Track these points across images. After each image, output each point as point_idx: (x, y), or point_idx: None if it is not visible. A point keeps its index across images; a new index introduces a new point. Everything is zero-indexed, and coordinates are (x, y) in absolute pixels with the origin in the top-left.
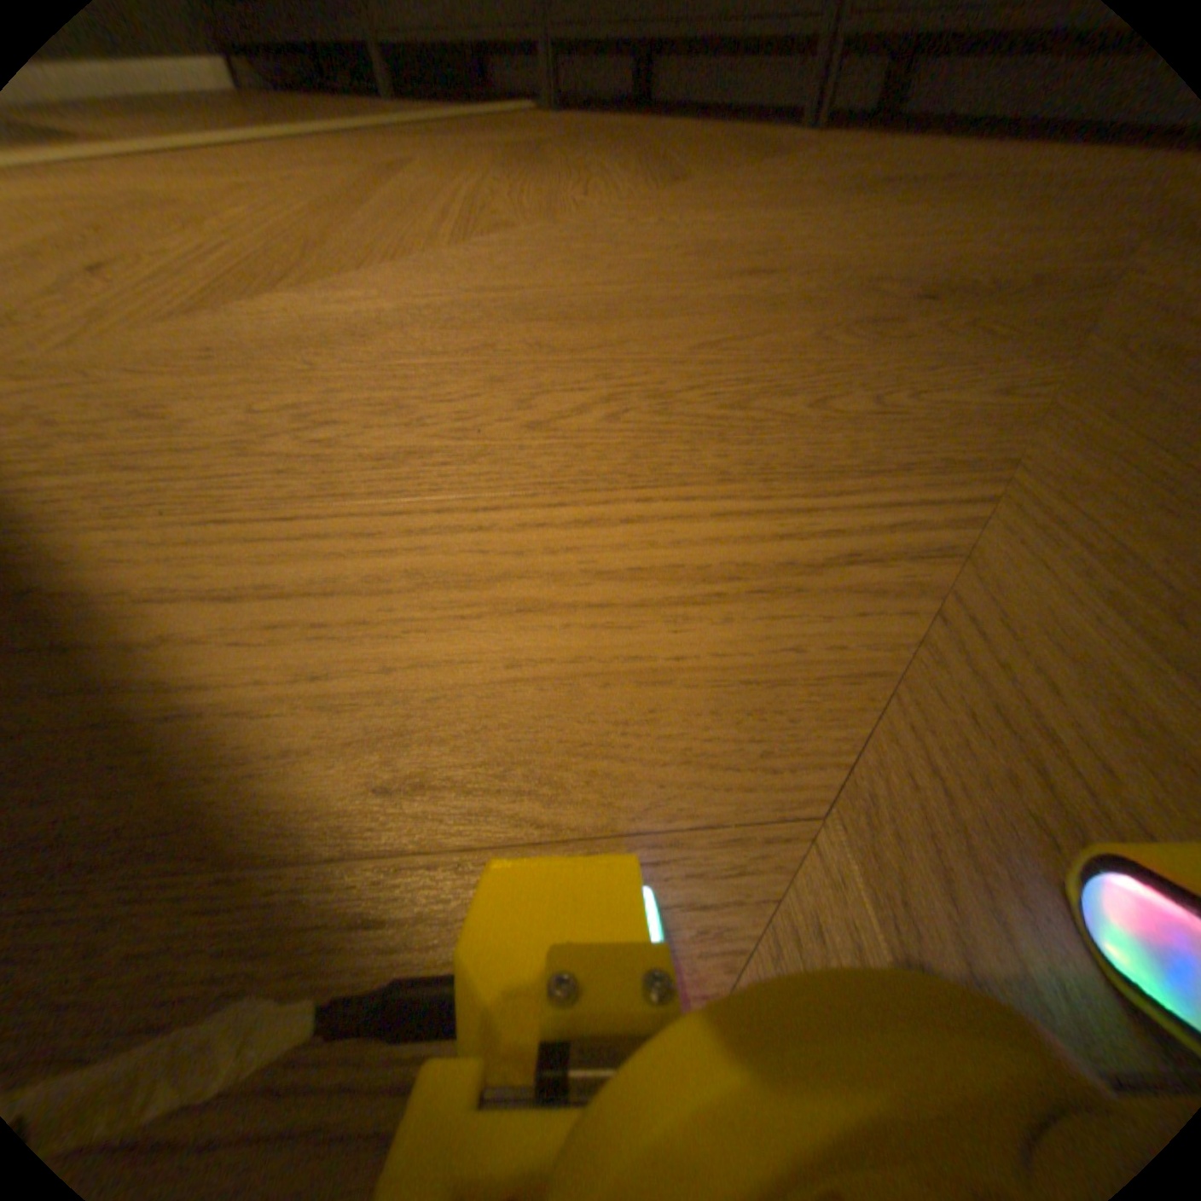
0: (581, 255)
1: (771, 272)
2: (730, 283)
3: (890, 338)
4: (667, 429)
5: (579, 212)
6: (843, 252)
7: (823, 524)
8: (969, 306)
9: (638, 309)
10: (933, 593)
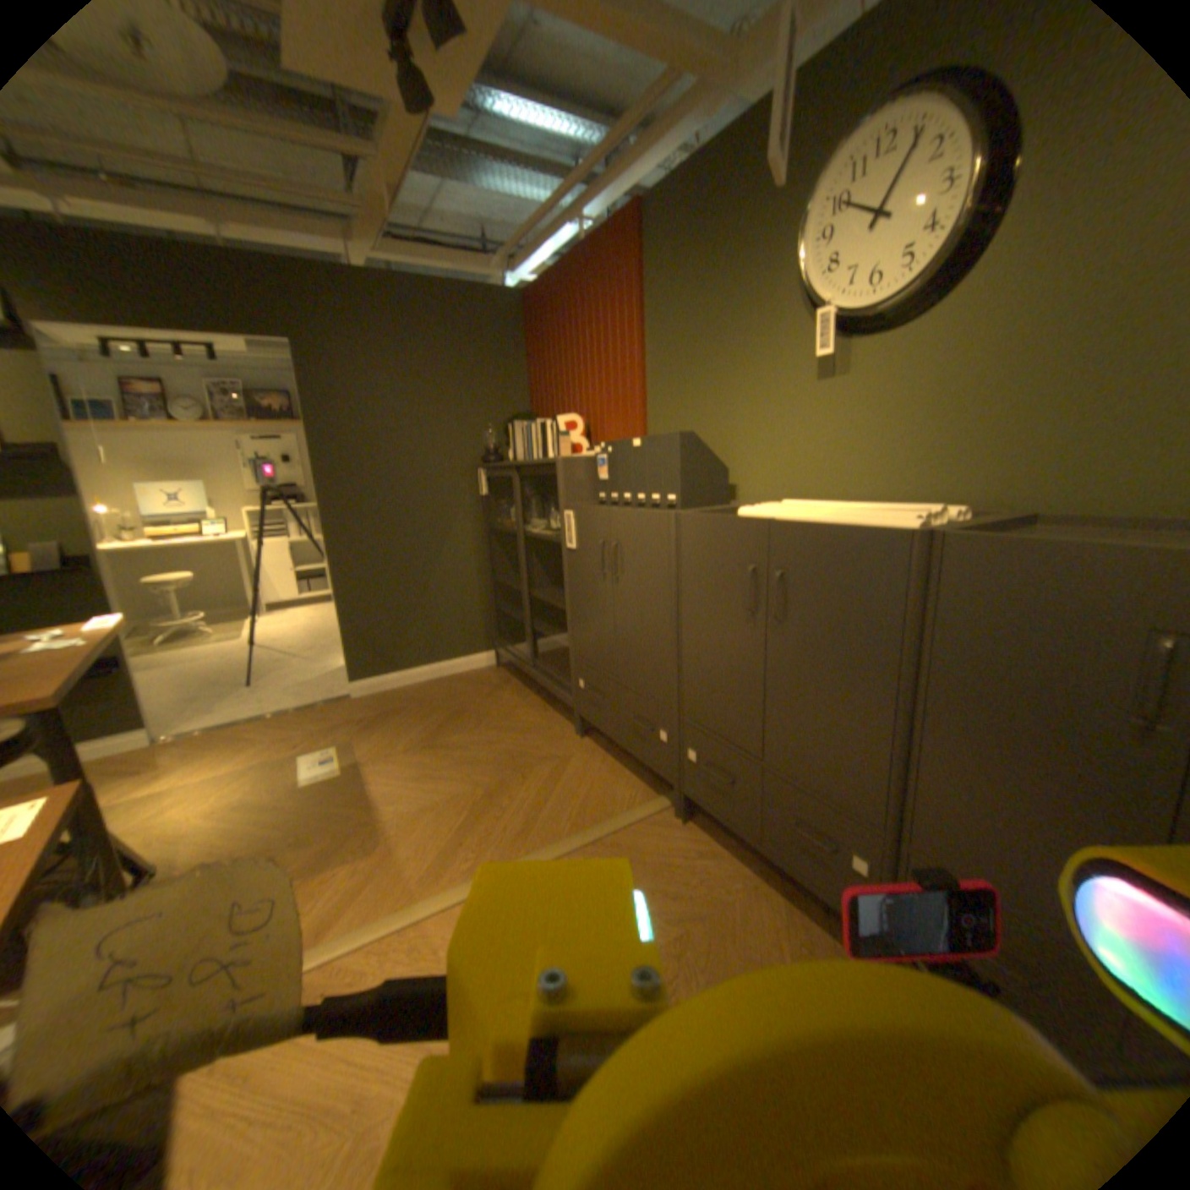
0: None
1: None
2: None
3: None
4: None
5: None
6: None
7: None
8: None
9: None
10: None
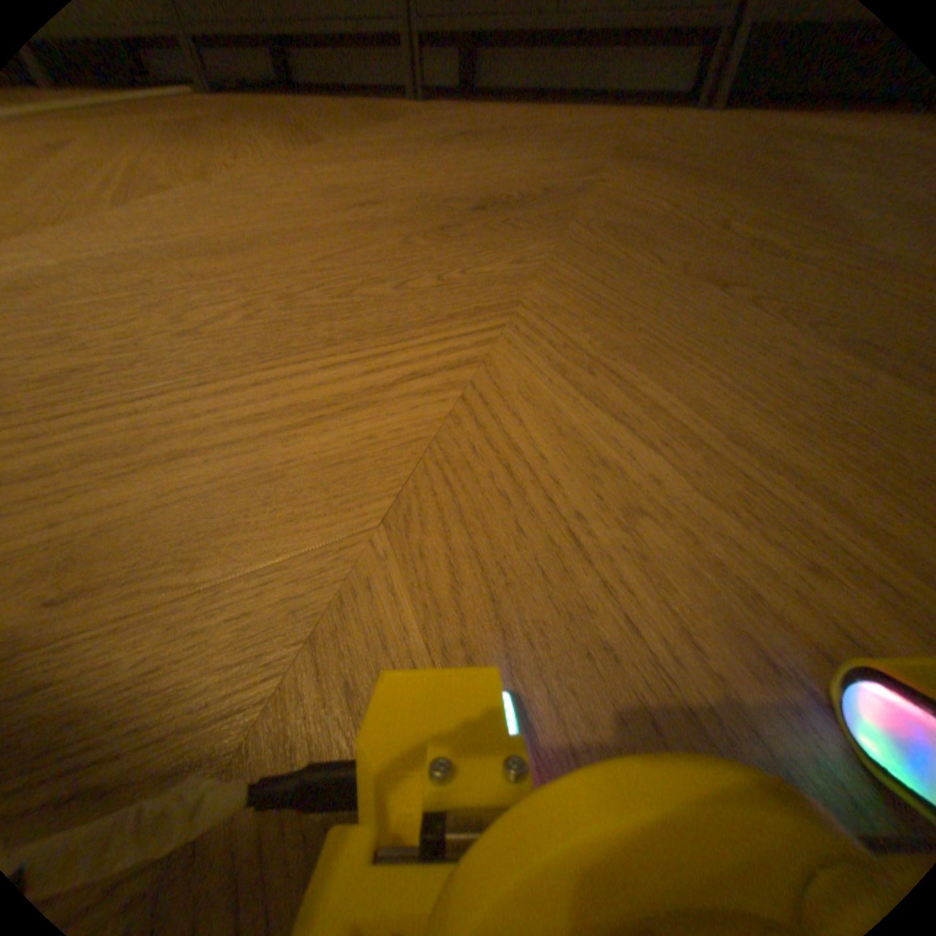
0: (228, 203)
1: (376, 201)
2: (345, 212)
3: (452, 236)
4: (290, 317)
5: (228, 171)
6: (427, 183)
7: (395, 359)
8: (503, 210)
9: (273, 238)
10: (460, 385)
